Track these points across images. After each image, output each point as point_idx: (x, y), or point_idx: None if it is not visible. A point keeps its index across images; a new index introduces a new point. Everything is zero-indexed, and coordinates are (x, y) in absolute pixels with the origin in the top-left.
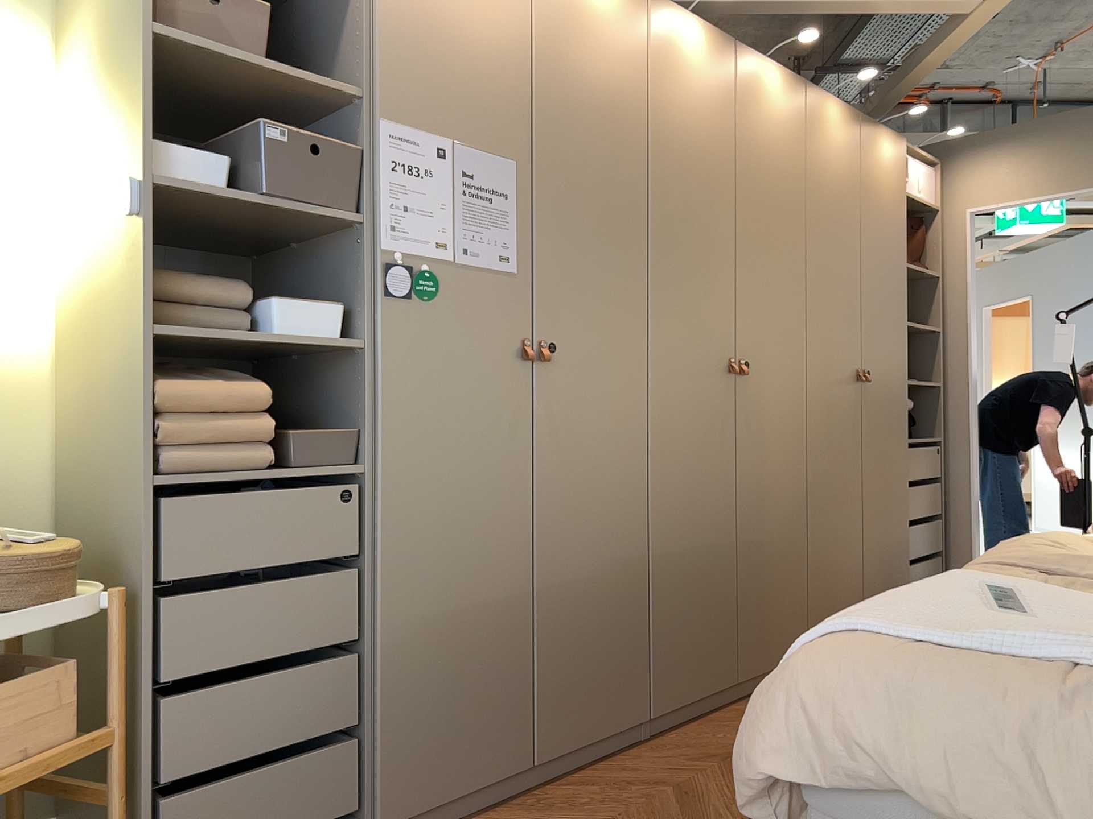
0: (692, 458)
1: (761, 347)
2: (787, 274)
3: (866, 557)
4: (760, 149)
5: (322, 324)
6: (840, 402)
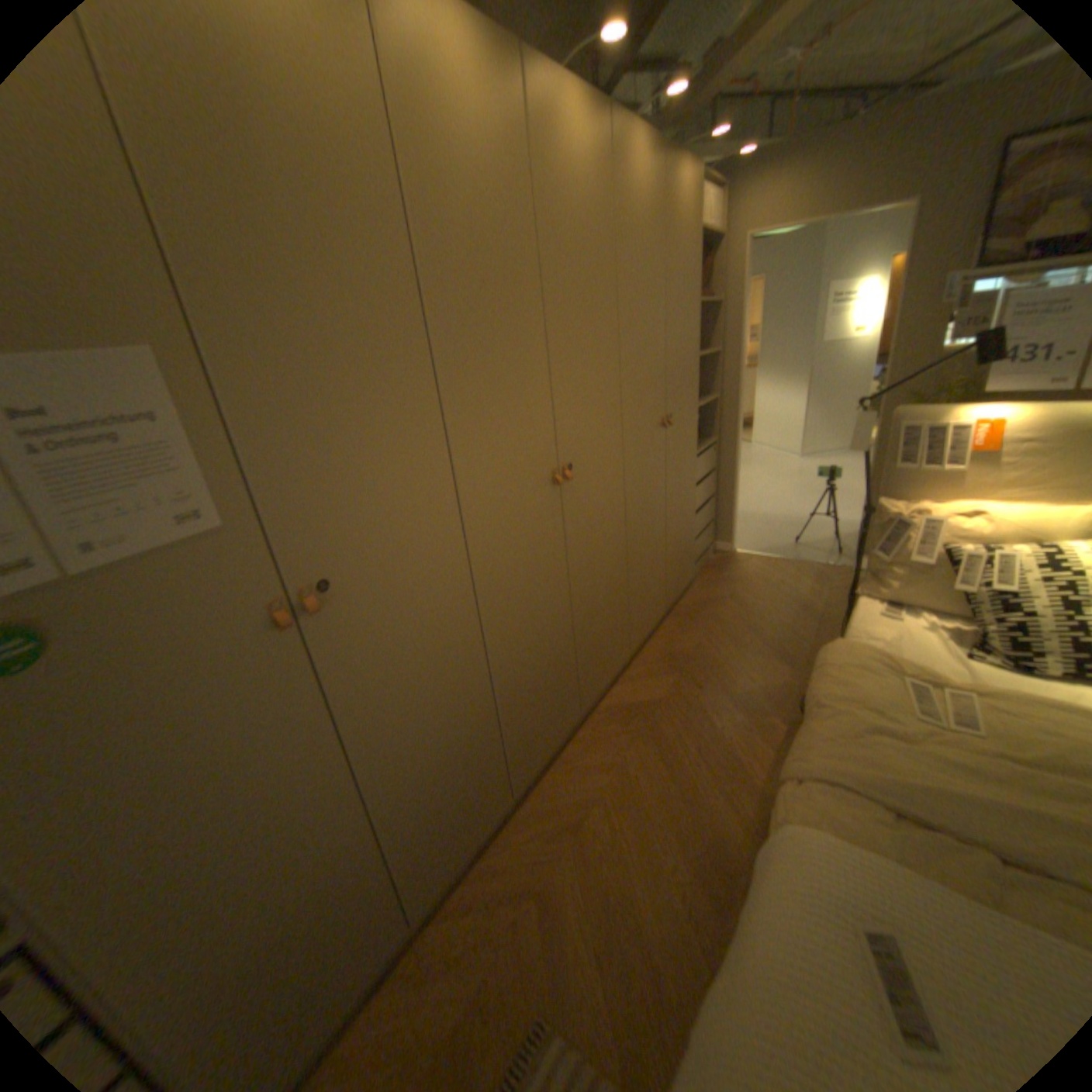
0: (532, 581)
1: (588, 439)
2: (609, 352)
3: (673, 556)
4: (573, 208)
5: None
6: (655, 451)
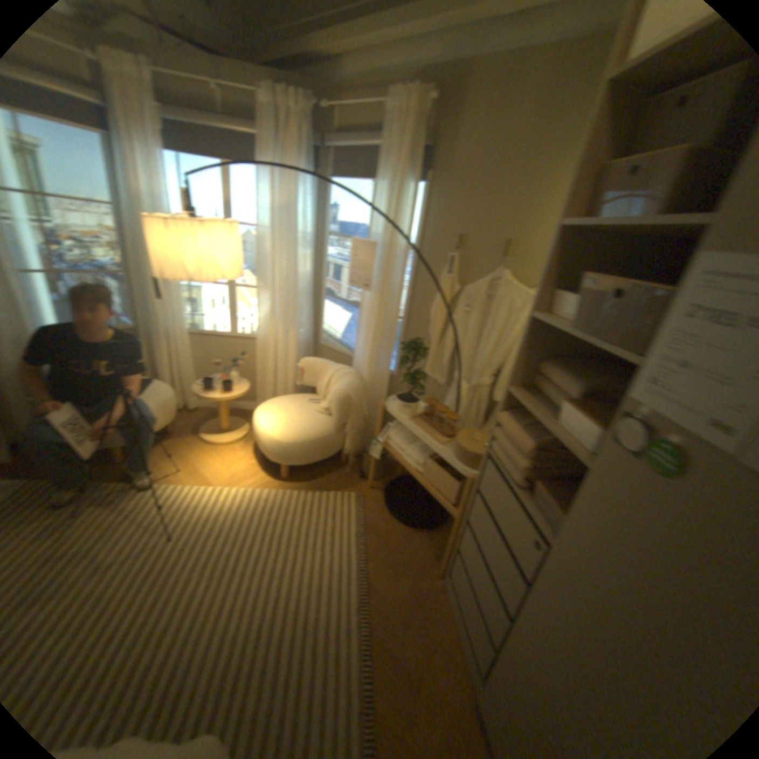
0: None
1: None
2: None
3: None
4: None
5: (592, 440)
6: None
